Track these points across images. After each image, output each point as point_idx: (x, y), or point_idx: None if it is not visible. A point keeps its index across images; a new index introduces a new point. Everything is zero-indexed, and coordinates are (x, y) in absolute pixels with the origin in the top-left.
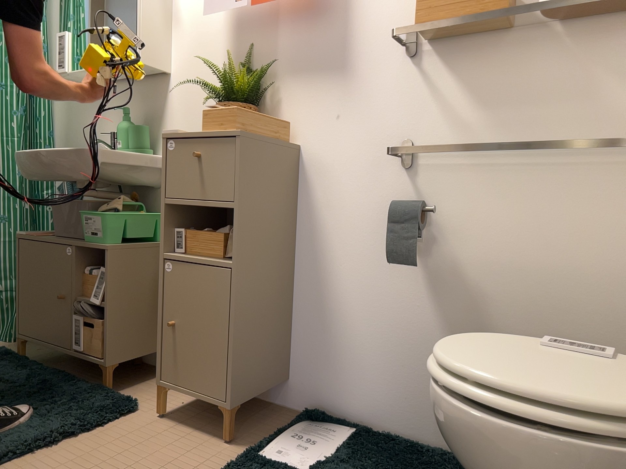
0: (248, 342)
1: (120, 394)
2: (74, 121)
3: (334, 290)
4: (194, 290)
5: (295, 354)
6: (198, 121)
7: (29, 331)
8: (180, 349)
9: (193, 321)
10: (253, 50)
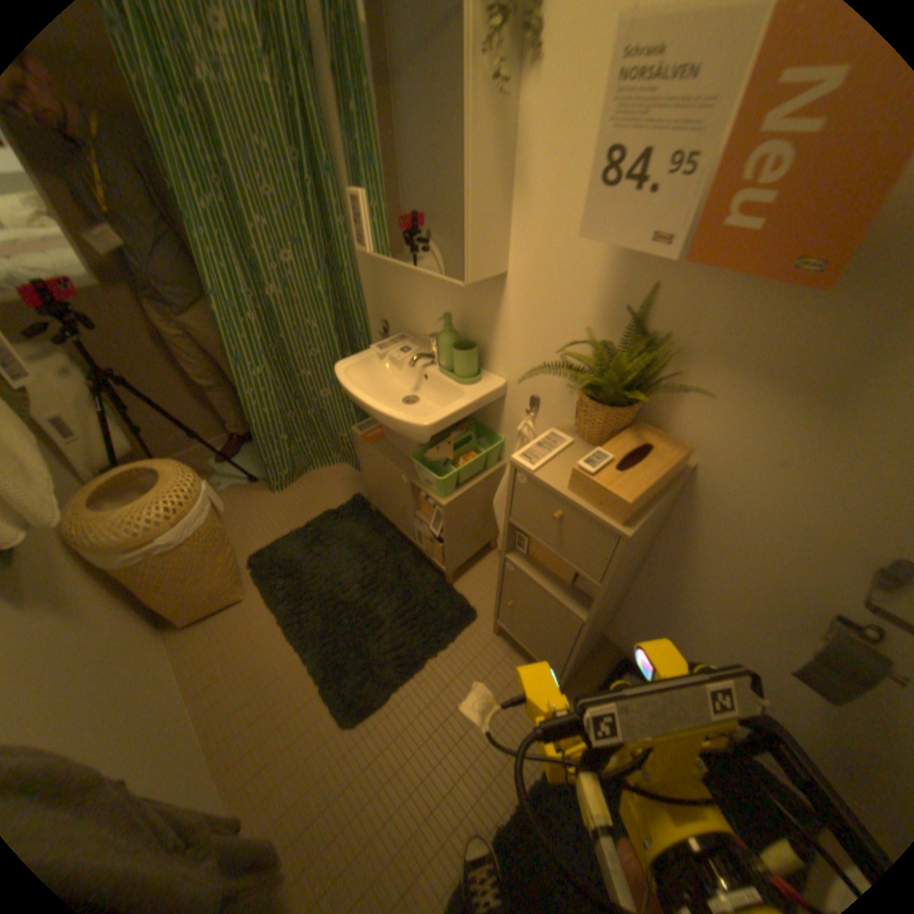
0: (585, 650)
1: (459, 607)
2: (375, 275)
3: (689, 610)
4: (535, 602)
5: (623, 617)
6: (541, 355)
7: (374, 502)
8: (515, 621)
9: (531, 618)
10: (656, 287)
